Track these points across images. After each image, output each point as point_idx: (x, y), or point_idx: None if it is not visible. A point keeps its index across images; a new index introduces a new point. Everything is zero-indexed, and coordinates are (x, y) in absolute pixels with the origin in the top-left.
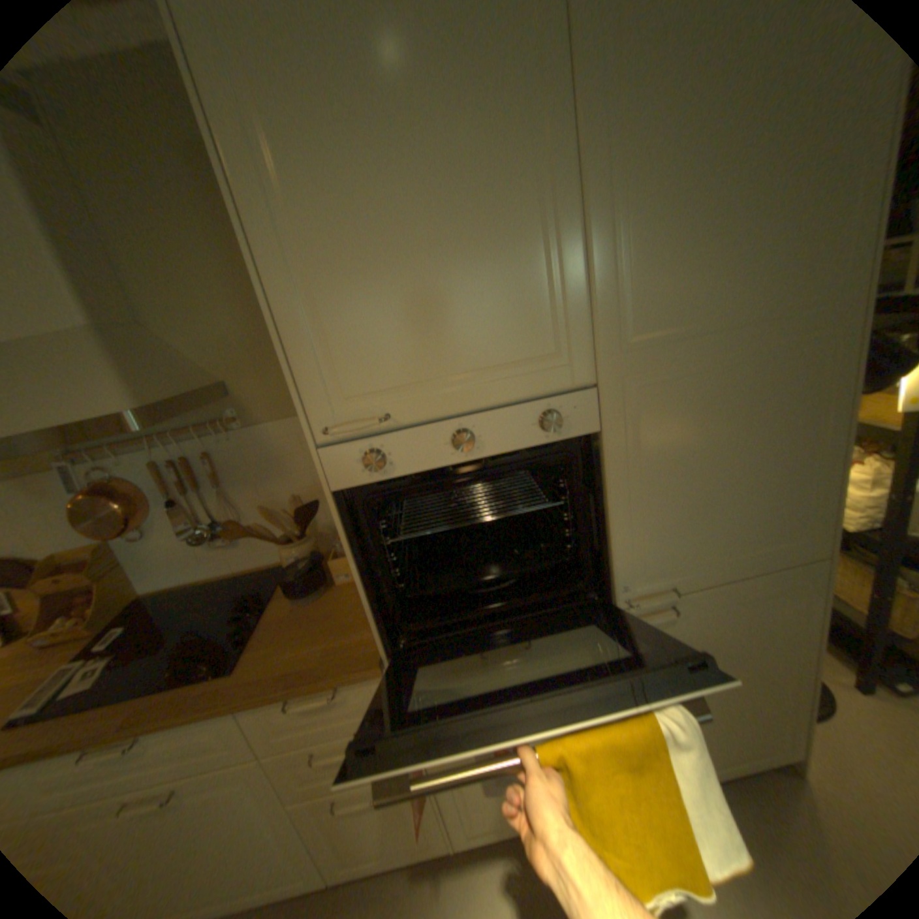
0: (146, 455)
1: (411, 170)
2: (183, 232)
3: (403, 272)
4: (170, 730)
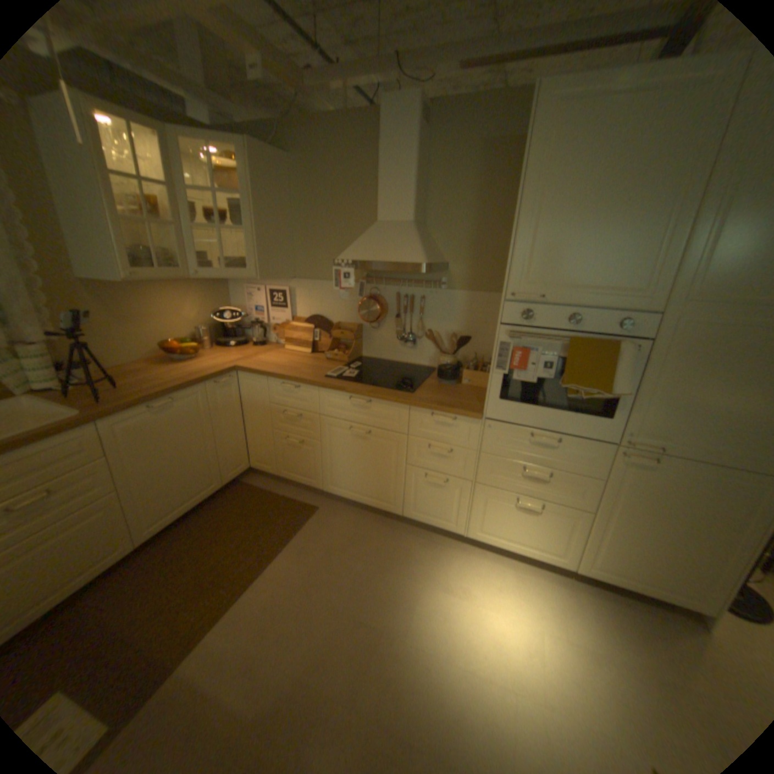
0: (398, 289)
1: (607, 189)
2: (465, 183)
3: (582, 233)
4: (384, 403)
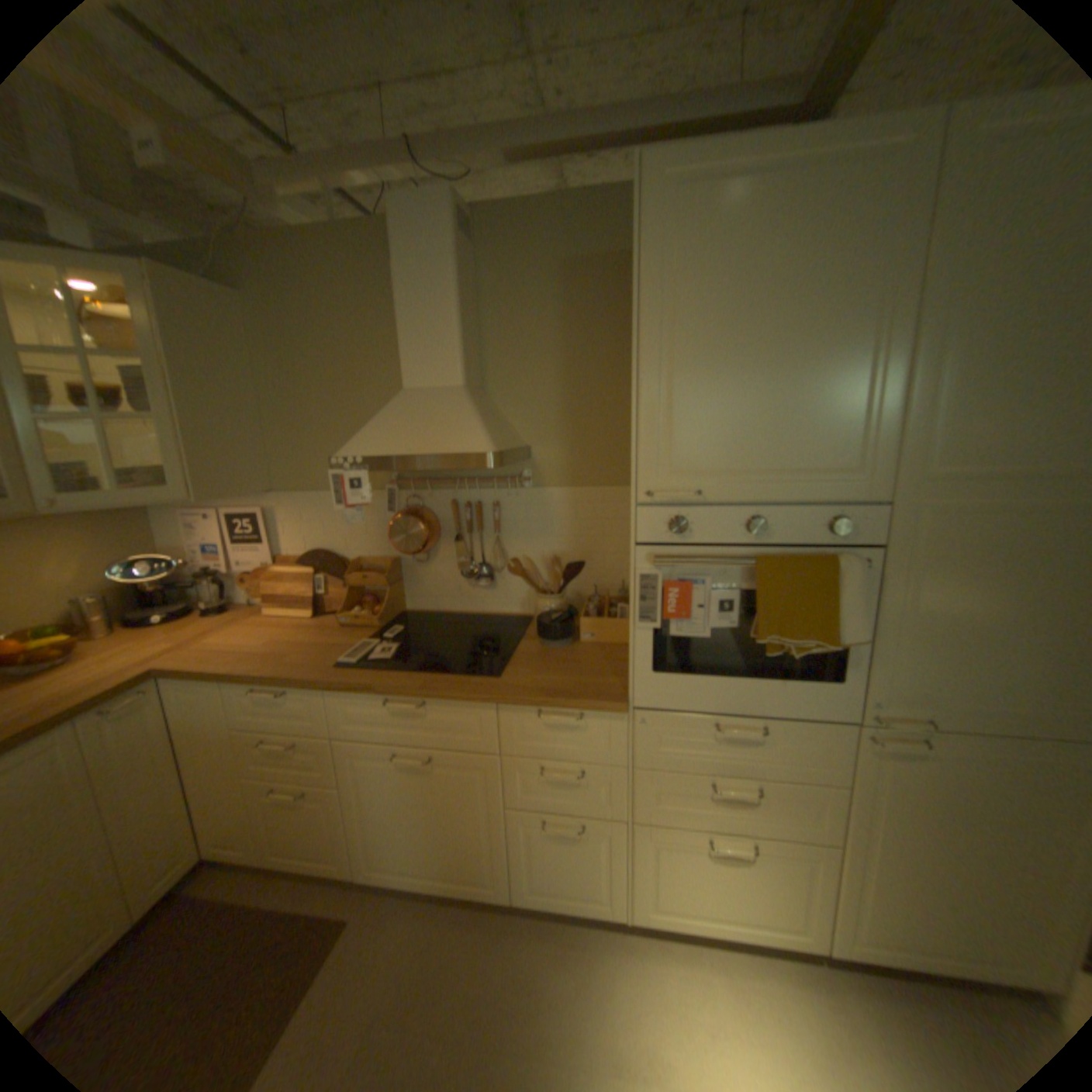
0: (454, 494)
1: (775, 315)
2: (540, 325)
3: (746, 385)
4: (450, 704)
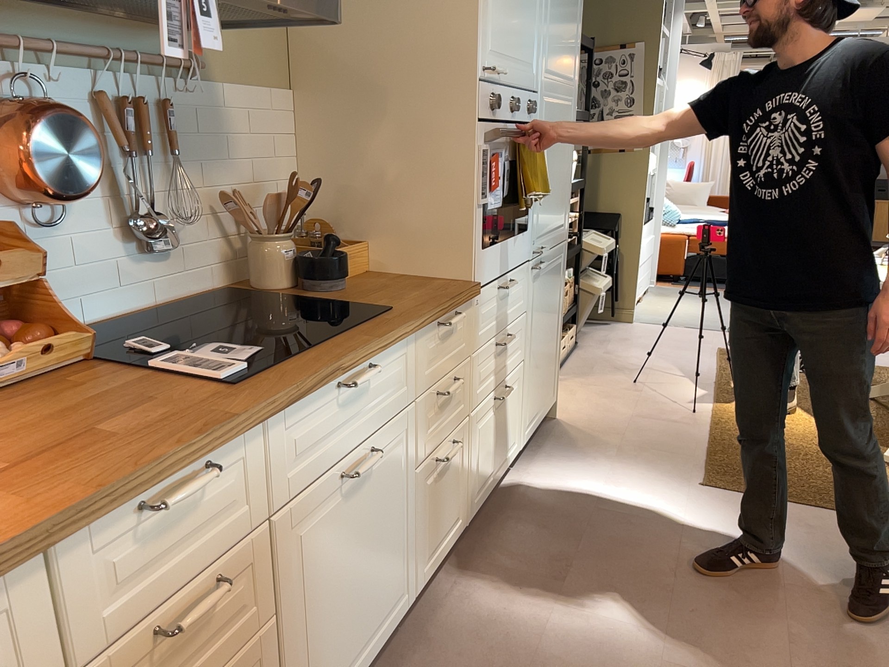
0: (98, 81)
1: None
2: None
3: None
4: (386, 354)
